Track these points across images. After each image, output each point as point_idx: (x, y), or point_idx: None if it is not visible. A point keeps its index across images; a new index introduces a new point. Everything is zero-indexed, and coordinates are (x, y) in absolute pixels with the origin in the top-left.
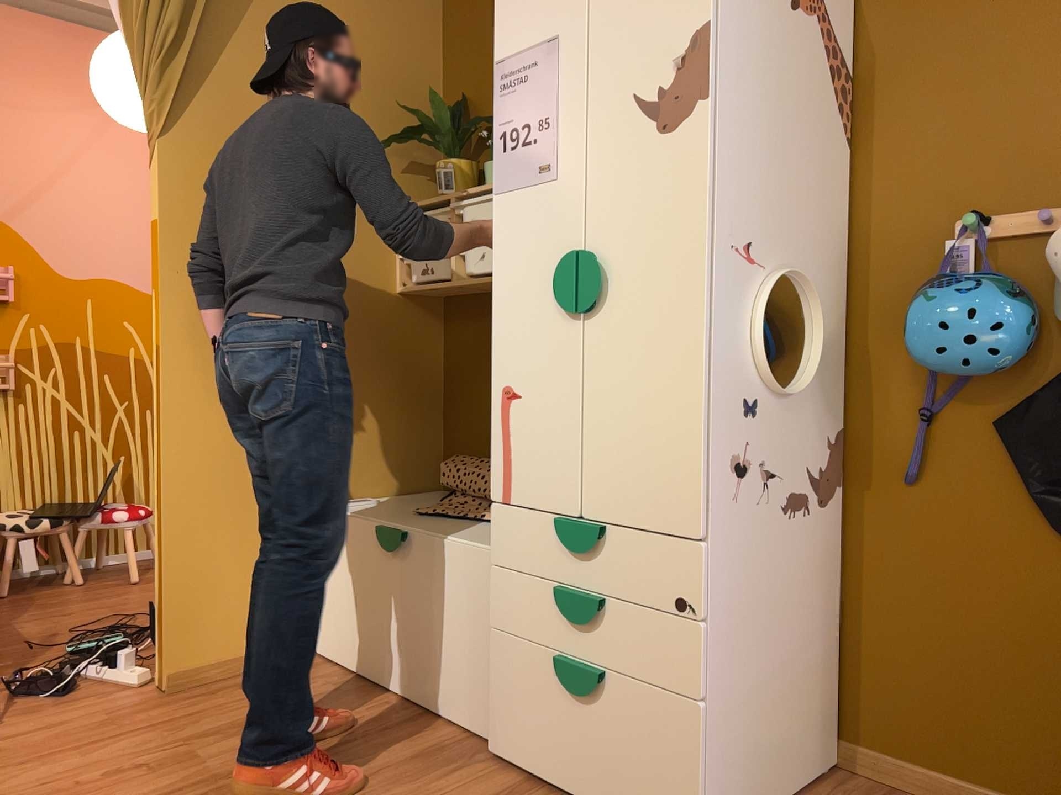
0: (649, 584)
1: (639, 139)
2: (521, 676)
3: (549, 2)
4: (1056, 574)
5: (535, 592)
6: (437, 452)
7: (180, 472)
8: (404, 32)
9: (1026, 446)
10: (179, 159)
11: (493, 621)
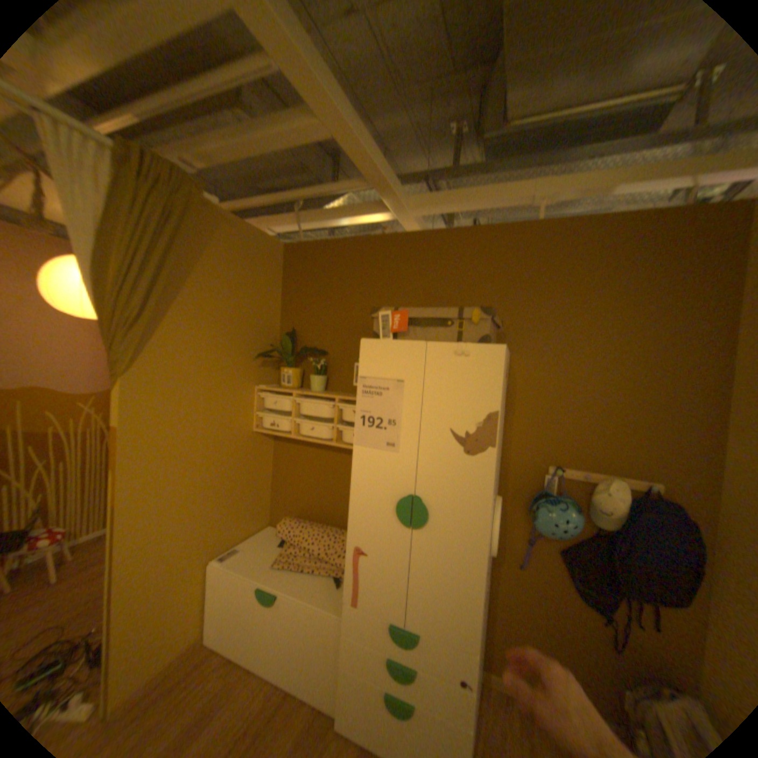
0: (444, 670)
1: (452, 453)
2: (359, 697)
3: (397, 360)
4: (580, 616)
5: (370, 657)
6: (268, 507)
7: (126, 582)
8: (264, 293)
9: (575, 568)
10: (133, 388)
11: (340, 663)
